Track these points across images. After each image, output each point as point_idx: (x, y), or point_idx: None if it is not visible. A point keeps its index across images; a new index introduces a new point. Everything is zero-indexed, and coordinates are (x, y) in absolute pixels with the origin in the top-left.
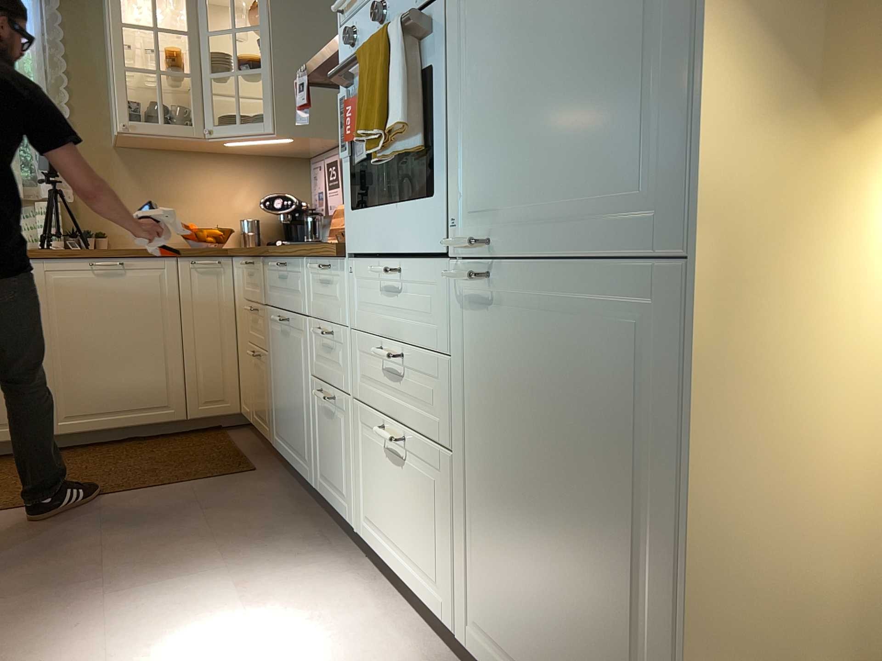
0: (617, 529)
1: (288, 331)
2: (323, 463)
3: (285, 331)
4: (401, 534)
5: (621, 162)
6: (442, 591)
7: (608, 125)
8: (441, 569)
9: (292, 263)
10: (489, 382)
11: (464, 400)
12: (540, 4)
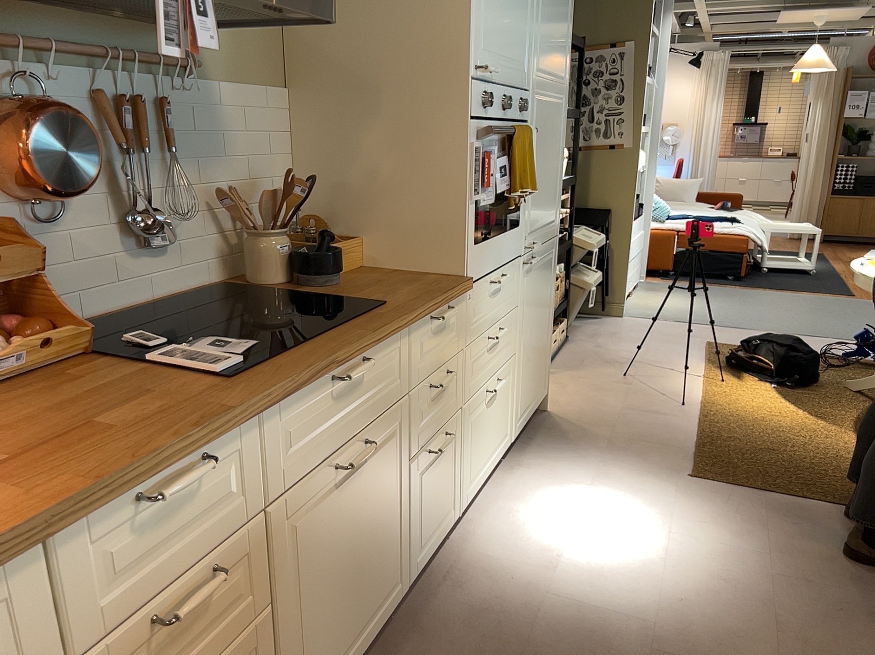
0: (546, 318)
1: (357, 465)
2: (423, 530)
3: (347, 476)
4: (491, 443)
5: (553, 210)
6: (506, 433)
7: (552, 199)
8: (507, 422)
9: (380, 347)
10: (528, 303)
11: (521, 320)
12: (546, 152)
